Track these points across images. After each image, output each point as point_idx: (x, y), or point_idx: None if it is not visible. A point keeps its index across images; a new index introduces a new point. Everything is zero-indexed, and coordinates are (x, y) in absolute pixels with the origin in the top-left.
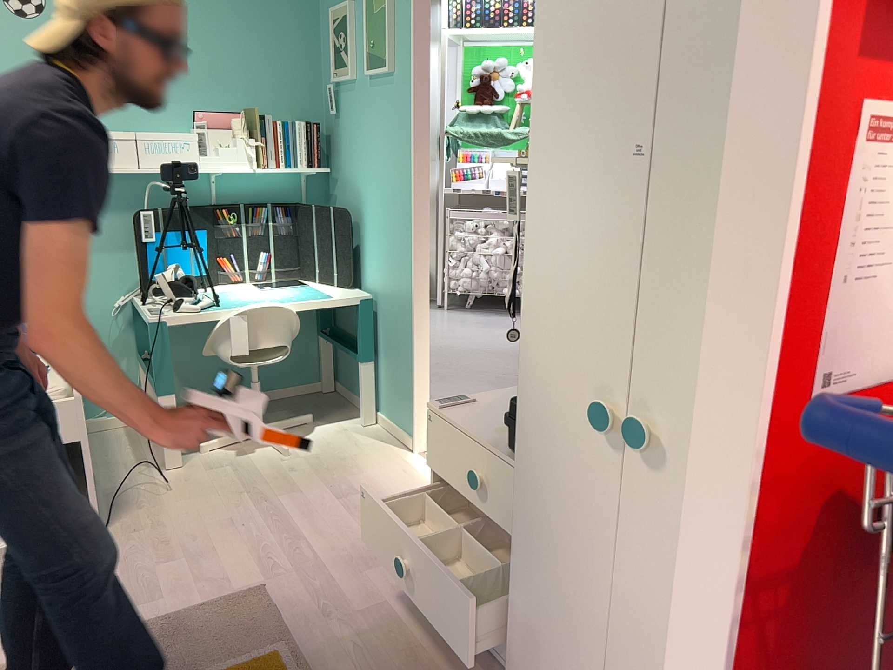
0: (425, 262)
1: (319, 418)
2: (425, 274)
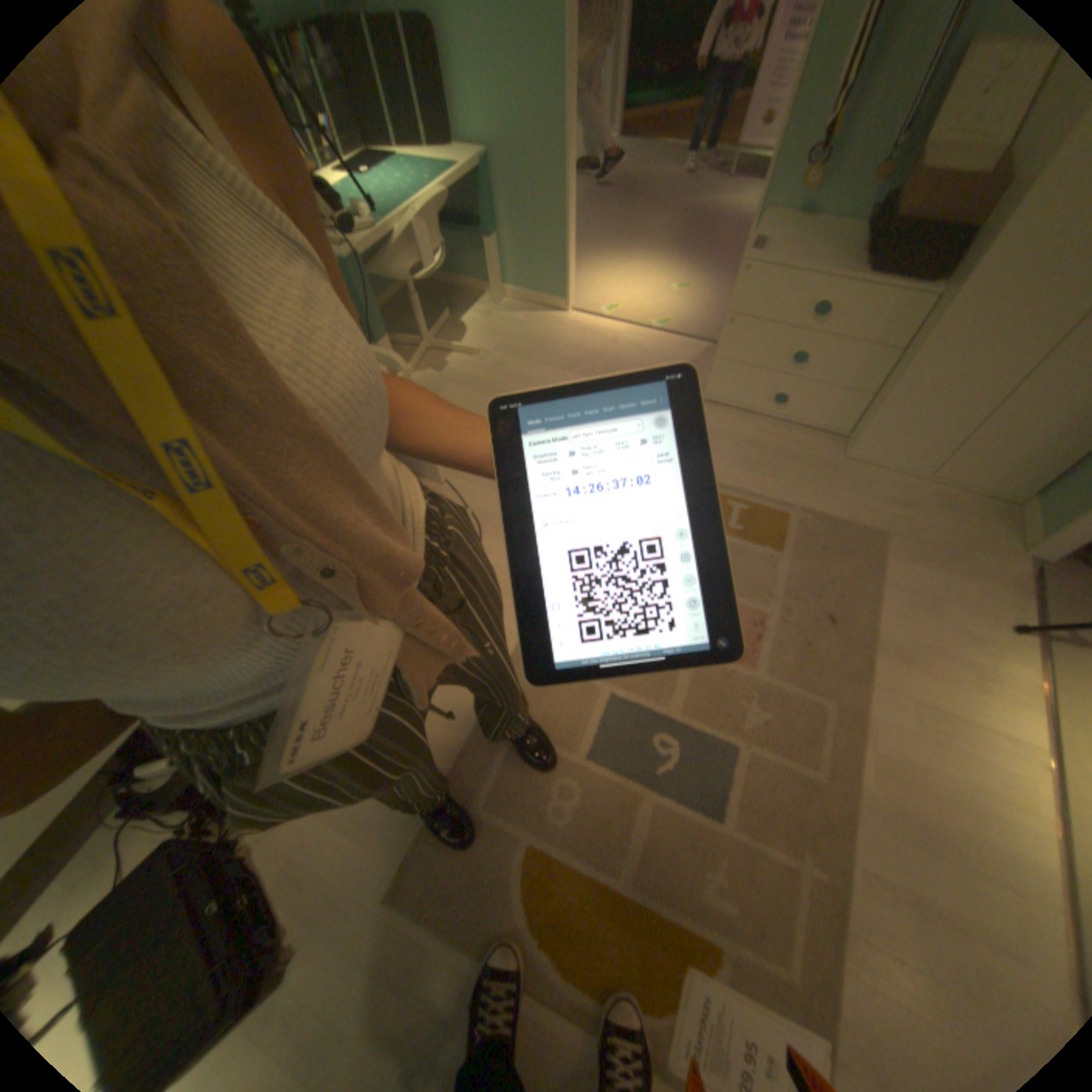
0: (573, 88)
1: (449, 311)
2: (573, 106)
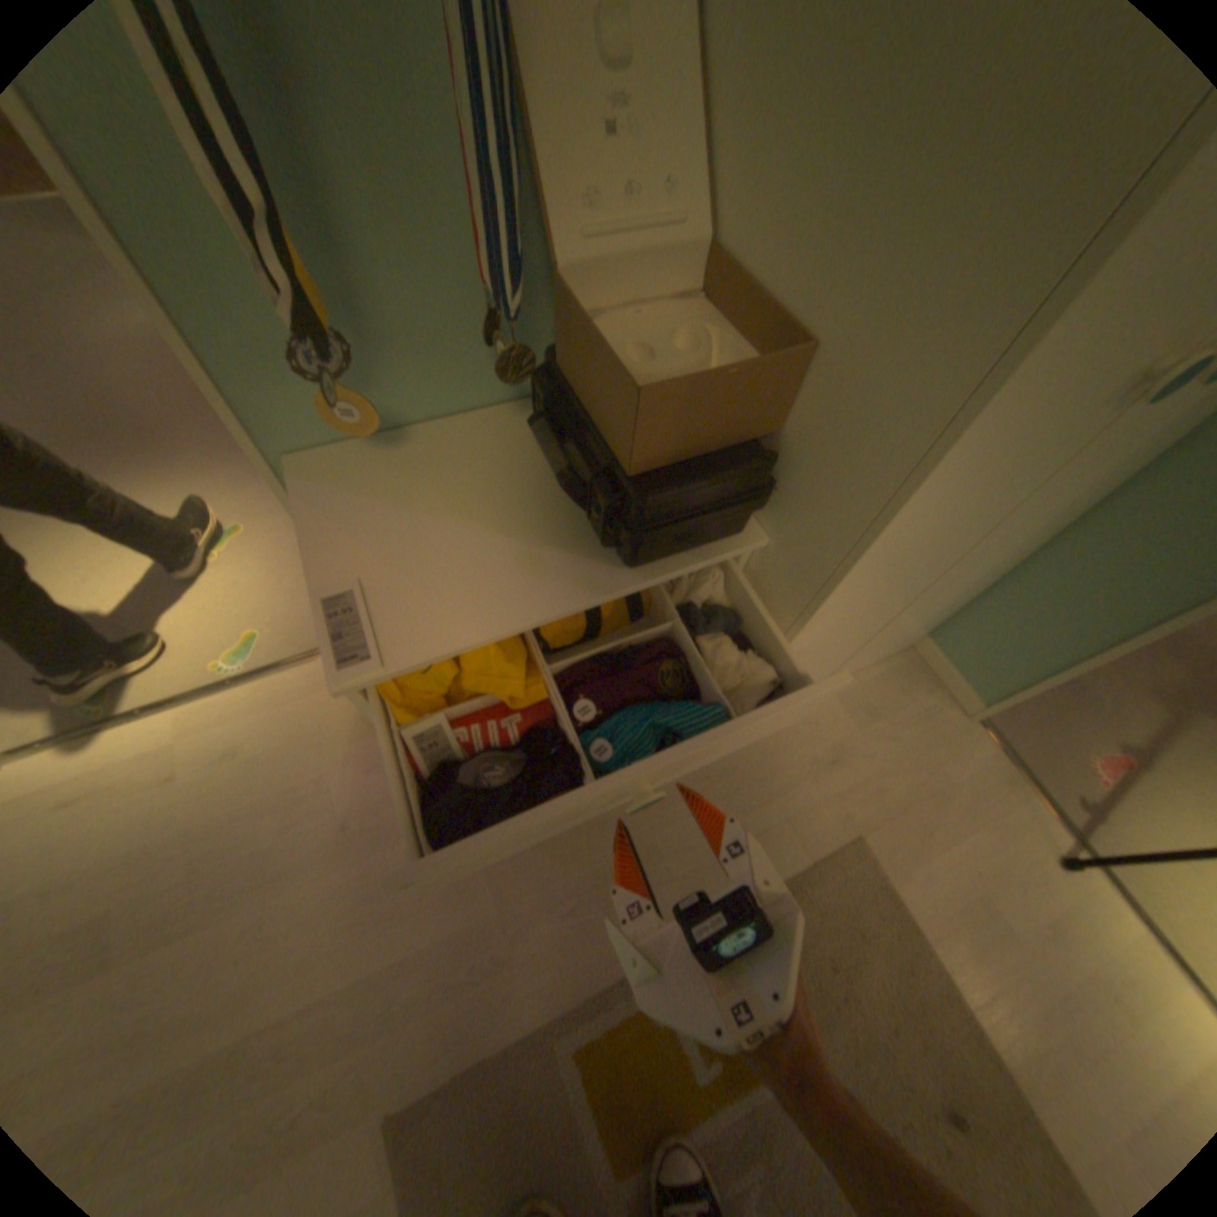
0: None
1: None
2: None
